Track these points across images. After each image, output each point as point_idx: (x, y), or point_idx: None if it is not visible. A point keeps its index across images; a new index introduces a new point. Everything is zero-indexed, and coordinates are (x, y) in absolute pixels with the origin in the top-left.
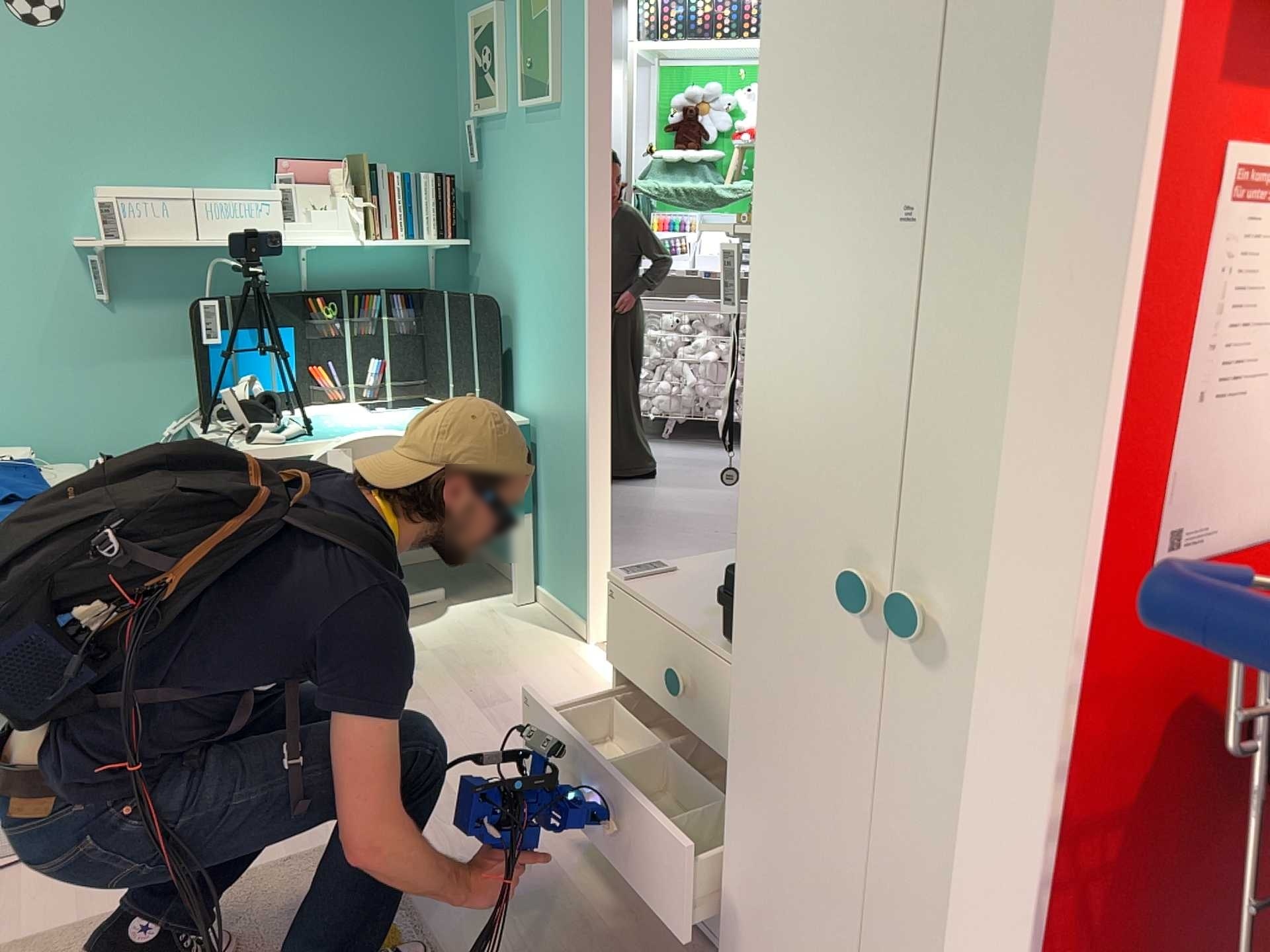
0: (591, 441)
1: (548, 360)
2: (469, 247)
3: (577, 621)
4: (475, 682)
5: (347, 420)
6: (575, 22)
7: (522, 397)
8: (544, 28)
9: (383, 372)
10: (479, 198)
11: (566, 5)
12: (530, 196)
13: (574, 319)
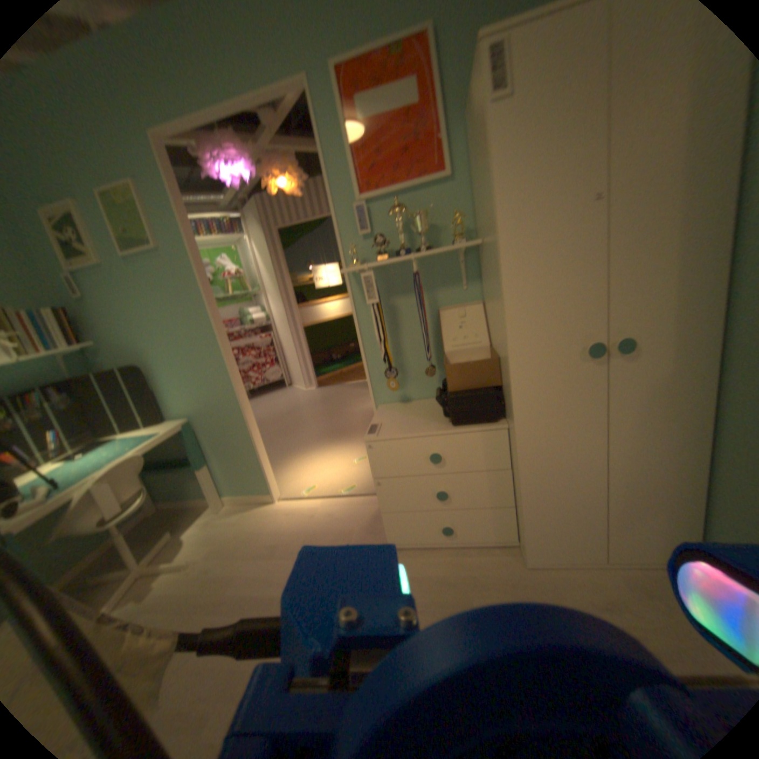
0: (245, 408)
1: (192, 383)
2: (85, 346)
3: (262, 495)
4: (249, 550)
5: (66, 468)
6: (159, 200)
7: (173, 409)
8: (133, 205)
9: (59, 434)
10: (86, 315)
11: (147, 191)
12: (145, 301)
13: (210, 354)
